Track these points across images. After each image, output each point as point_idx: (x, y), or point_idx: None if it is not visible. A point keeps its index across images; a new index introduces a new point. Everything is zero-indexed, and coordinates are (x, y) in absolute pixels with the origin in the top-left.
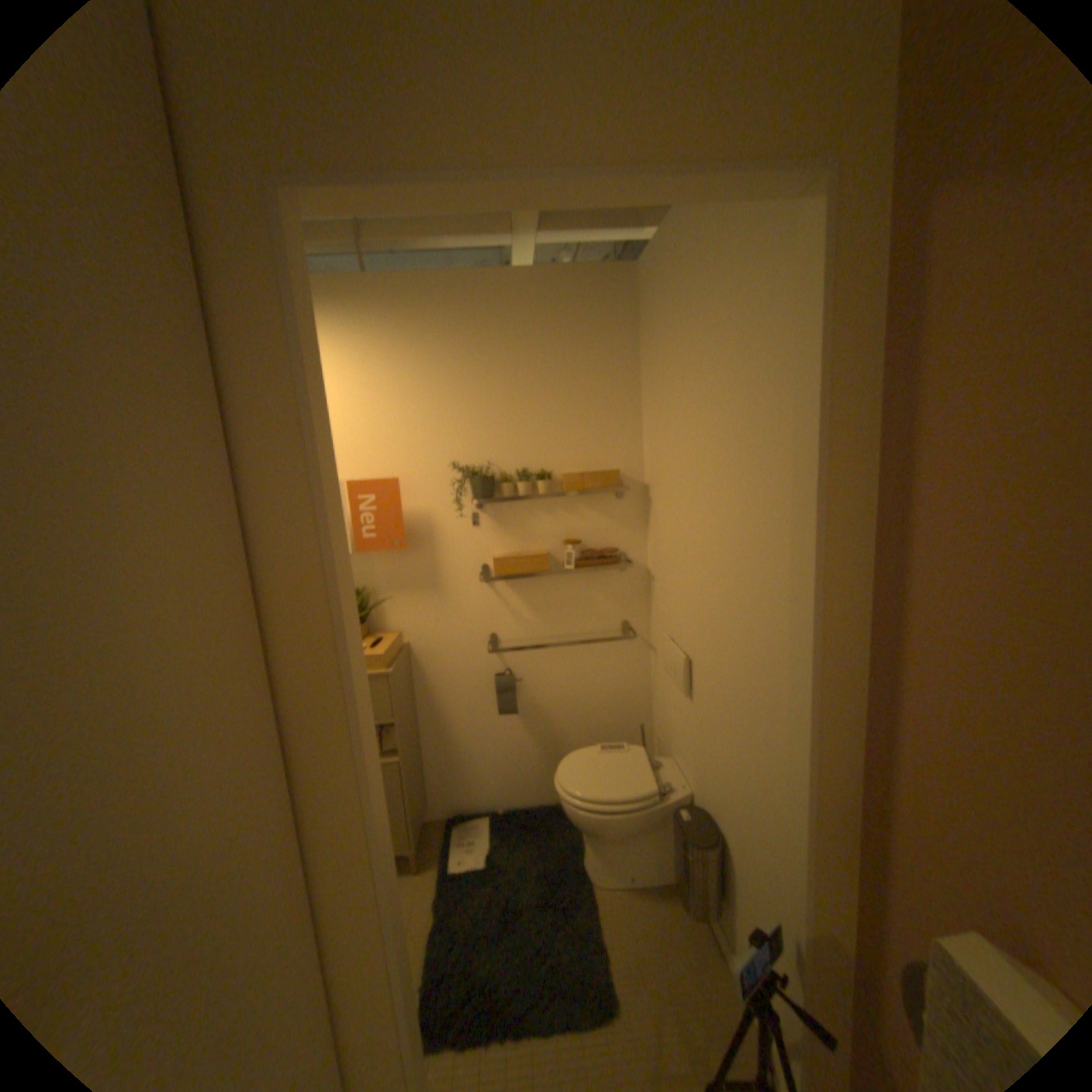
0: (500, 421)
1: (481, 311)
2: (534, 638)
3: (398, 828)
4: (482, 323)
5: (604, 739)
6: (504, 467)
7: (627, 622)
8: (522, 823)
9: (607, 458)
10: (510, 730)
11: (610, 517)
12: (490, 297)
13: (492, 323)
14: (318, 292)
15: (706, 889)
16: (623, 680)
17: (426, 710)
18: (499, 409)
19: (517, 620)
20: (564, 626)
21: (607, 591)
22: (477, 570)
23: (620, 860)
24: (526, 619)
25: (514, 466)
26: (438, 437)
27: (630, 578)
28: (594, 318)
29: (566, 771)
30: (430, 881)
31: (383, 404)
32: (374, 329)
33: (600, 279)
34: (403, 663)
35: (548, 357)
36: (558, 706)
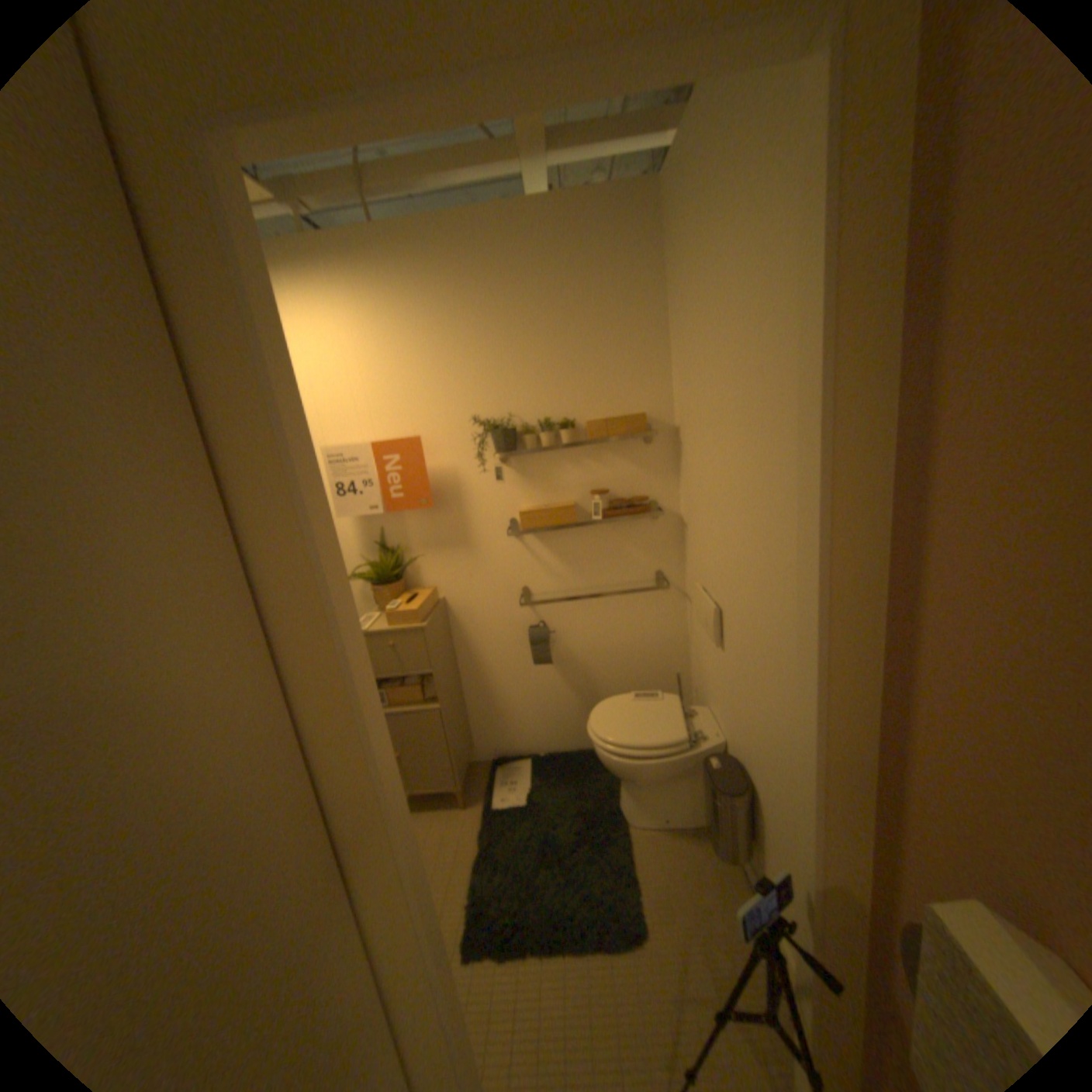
0: (518, 369)
1: (491, 250)
2: (565, 590)
3: (443, 768)
4: (493, 264)
5: (641, 687)
6: (525, 418)
7: (661, 571)
8: (561, 765)
9: (633, 401)
10: (546, 679)
11: (638, 463)
12: (499, 234)
13: (503, 262)
14: (326, 248)
15: (734, 833)
16: (658, 629)
17: (465, 660)
18: (517, 356)
19: (547, 572)
20: (595, 577)
21: (638, 540)
22: (505, 524)
23: (654, 802)
24: (557, 571)
25: (536, 416)
26: (457, 390)
27: (662, 527)
28: (613, 244)
29: (598, 718)
30: (475, 814)
31: (400, 360)
32: (384, 281)
33: (617, 199)
34: (438, 616)
35: (565, 295)
36: (593, 656)
